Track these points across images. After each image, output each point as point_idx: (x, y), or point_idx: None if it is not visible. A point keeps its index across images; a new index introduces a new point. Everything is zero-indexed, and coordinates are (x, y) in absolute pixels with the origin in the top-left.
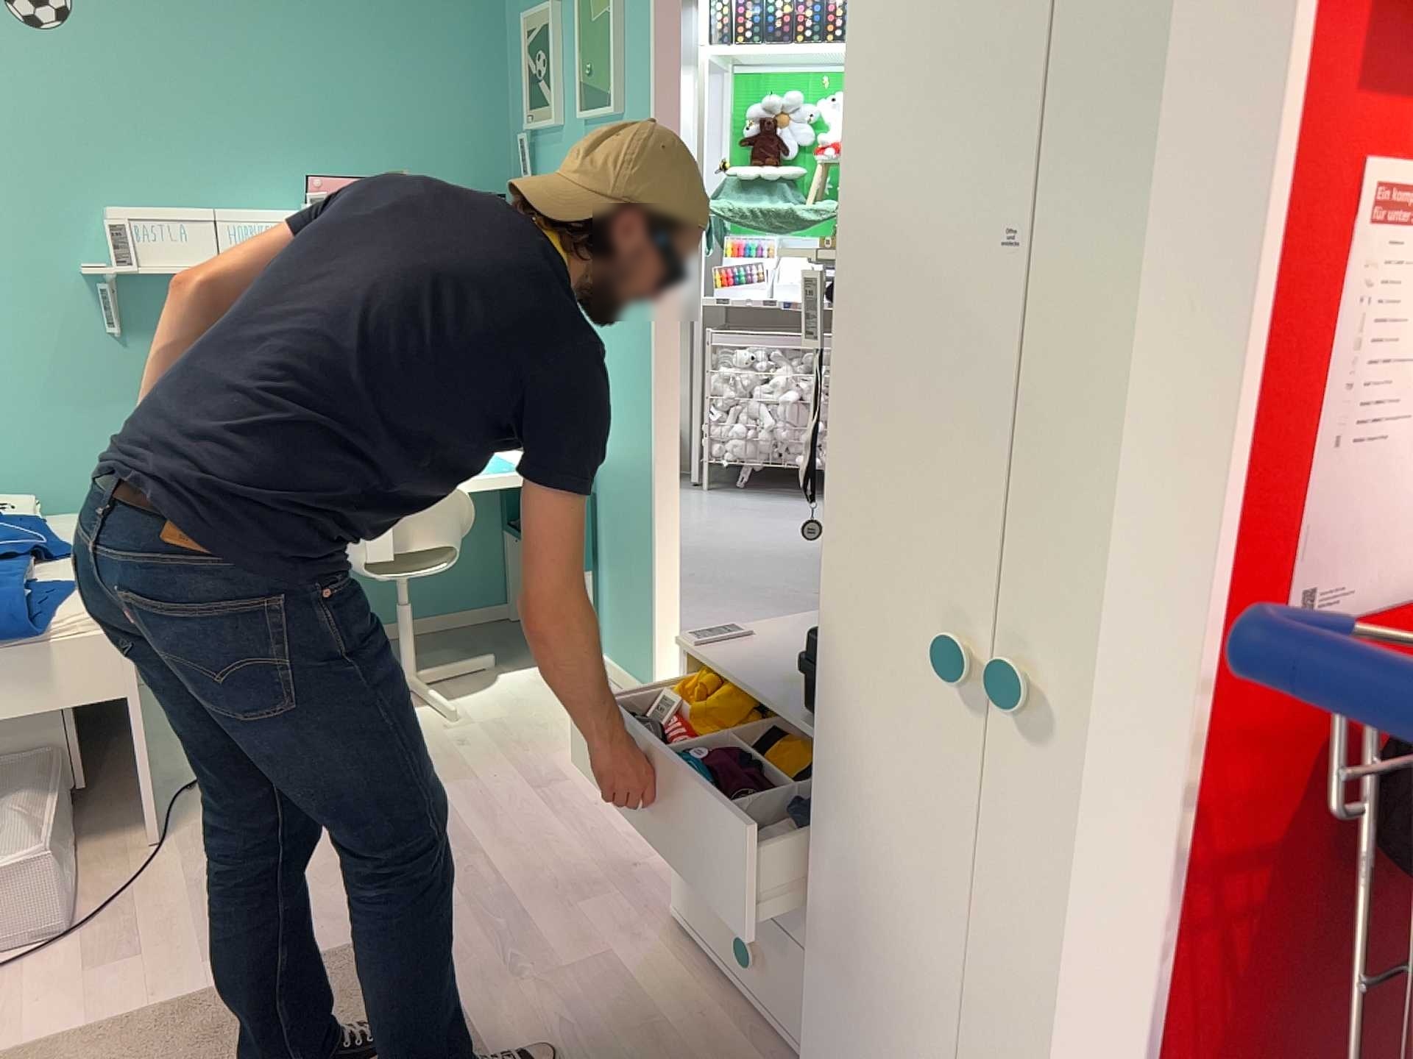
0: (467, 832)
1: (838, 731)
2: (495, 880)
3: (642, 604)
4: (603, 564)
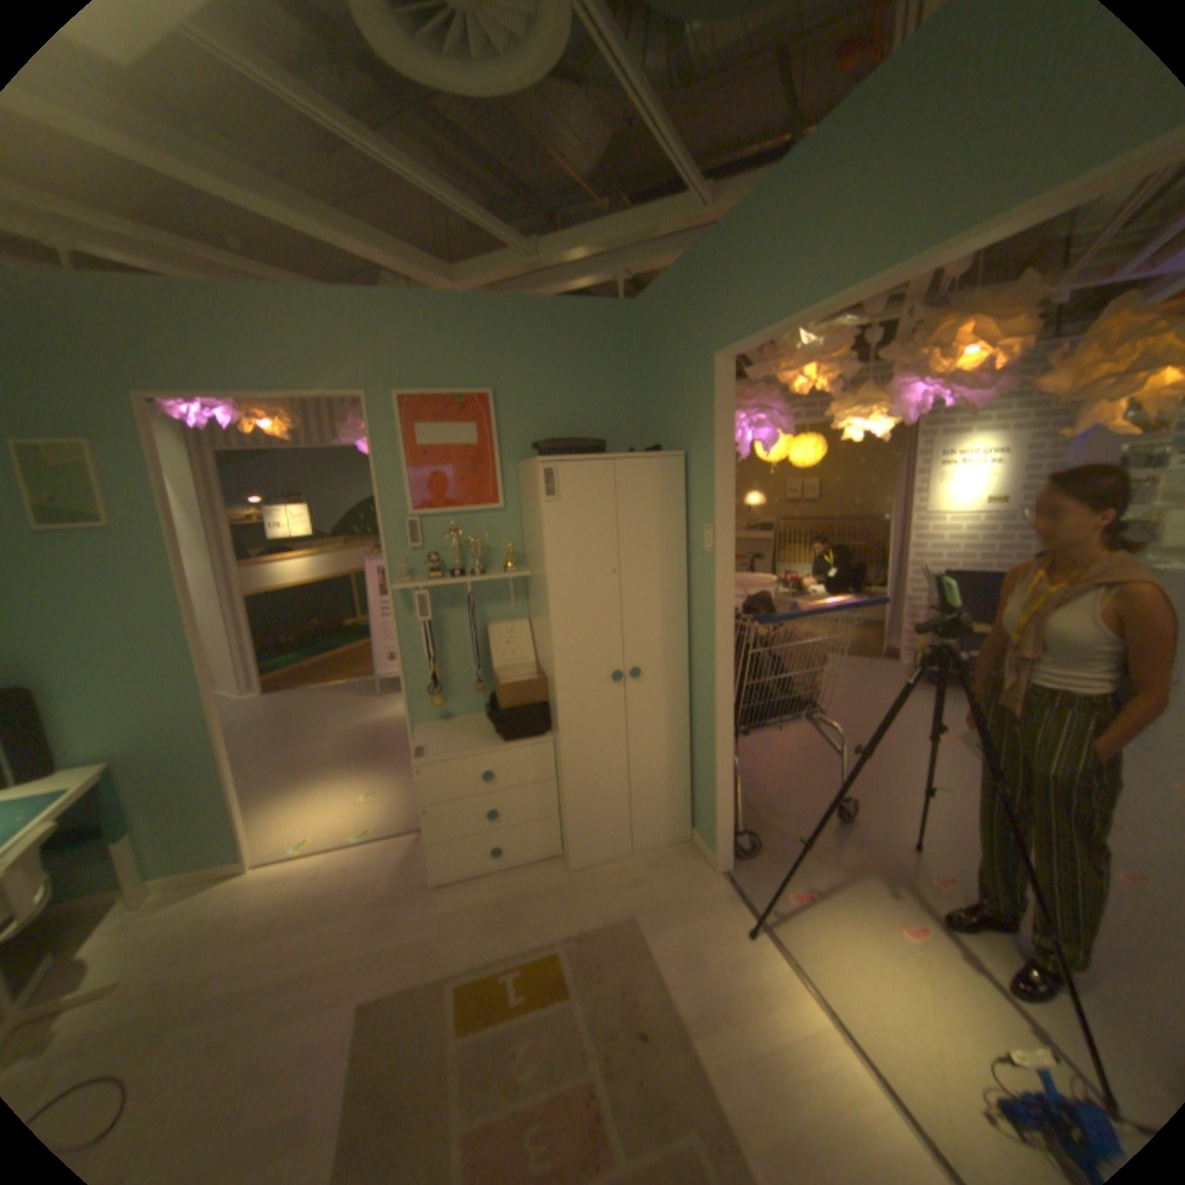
0: (281, 979)
1: (569, 724)
2: (343, 964)
3: (209, 819)
4: (140, 822)
